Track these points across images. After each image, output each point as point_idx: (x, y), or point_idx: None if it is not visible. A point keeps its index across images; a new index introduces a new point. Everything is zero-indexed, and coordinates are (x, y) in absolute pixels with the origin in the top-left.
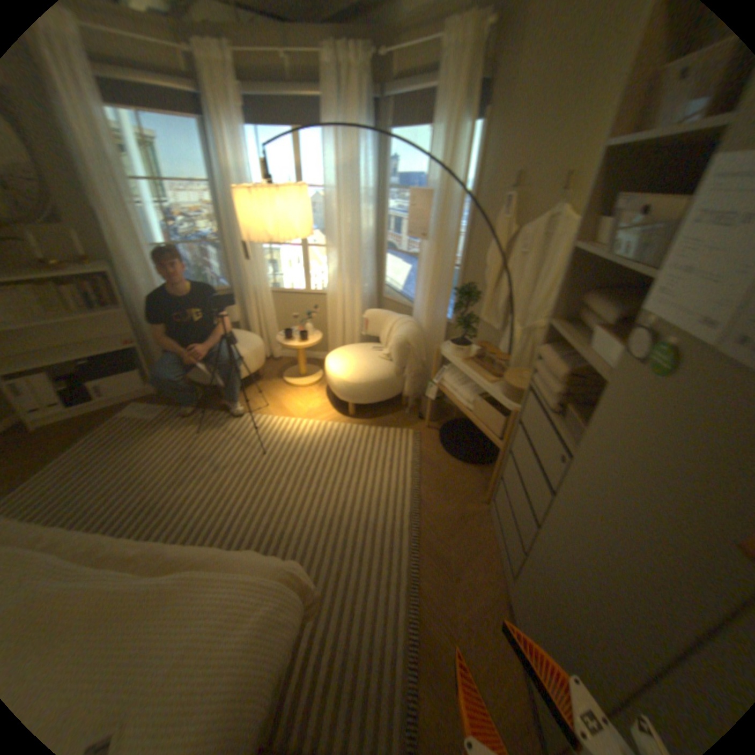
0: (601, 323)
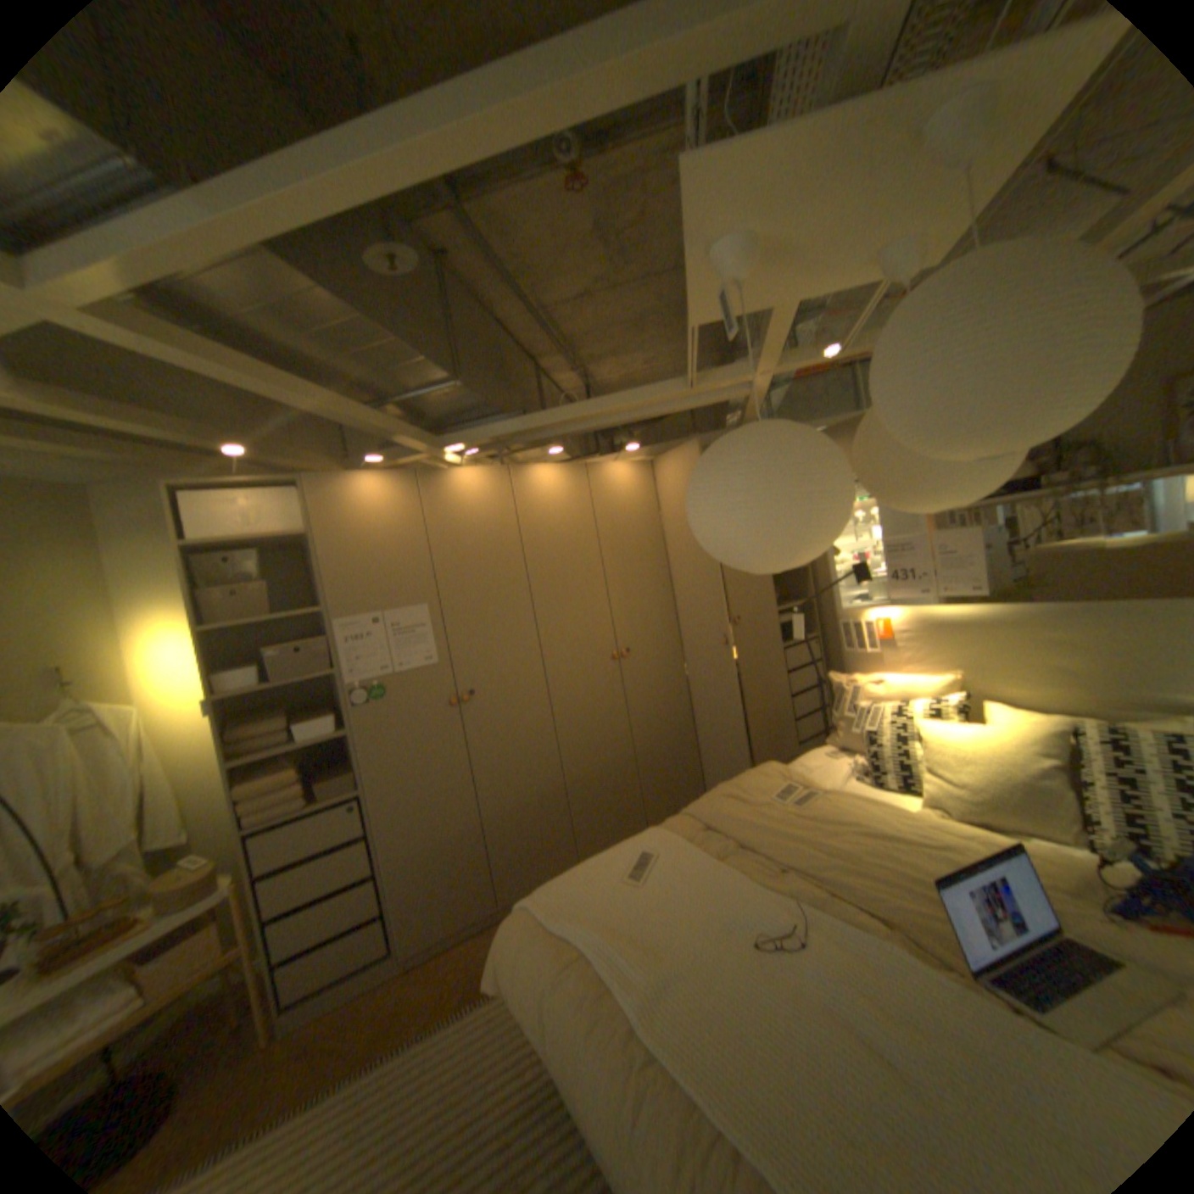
0: (265, 740)
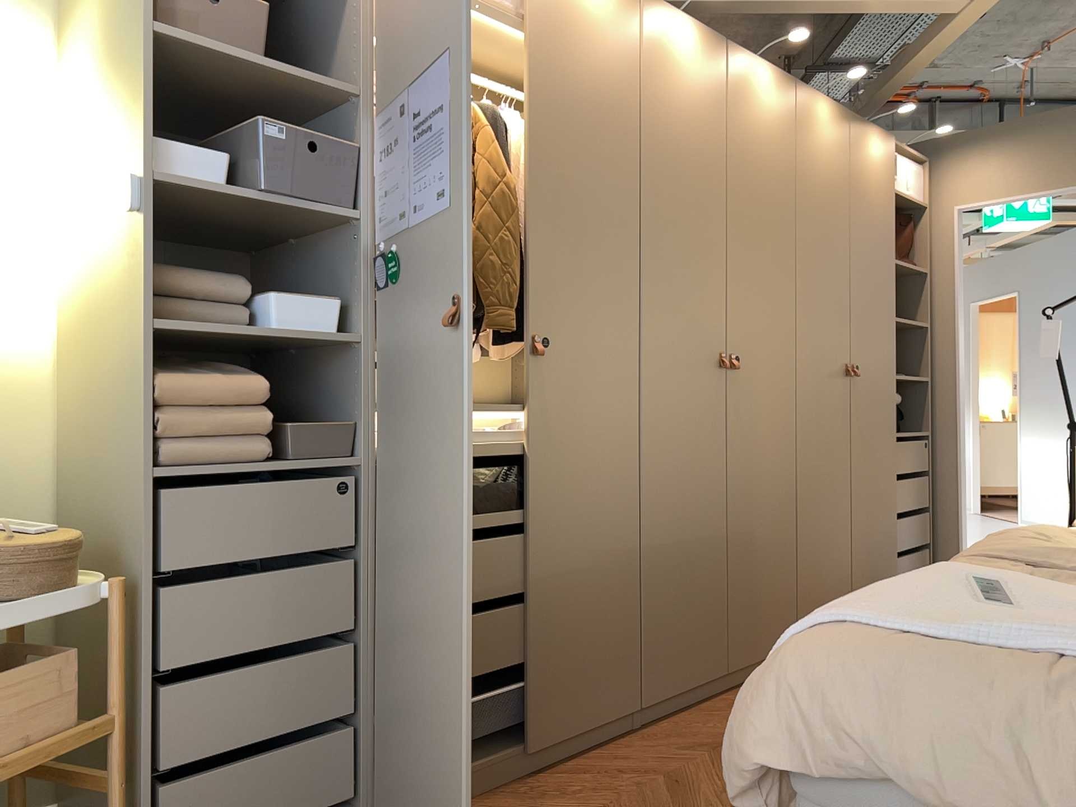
0: (207, 306)
